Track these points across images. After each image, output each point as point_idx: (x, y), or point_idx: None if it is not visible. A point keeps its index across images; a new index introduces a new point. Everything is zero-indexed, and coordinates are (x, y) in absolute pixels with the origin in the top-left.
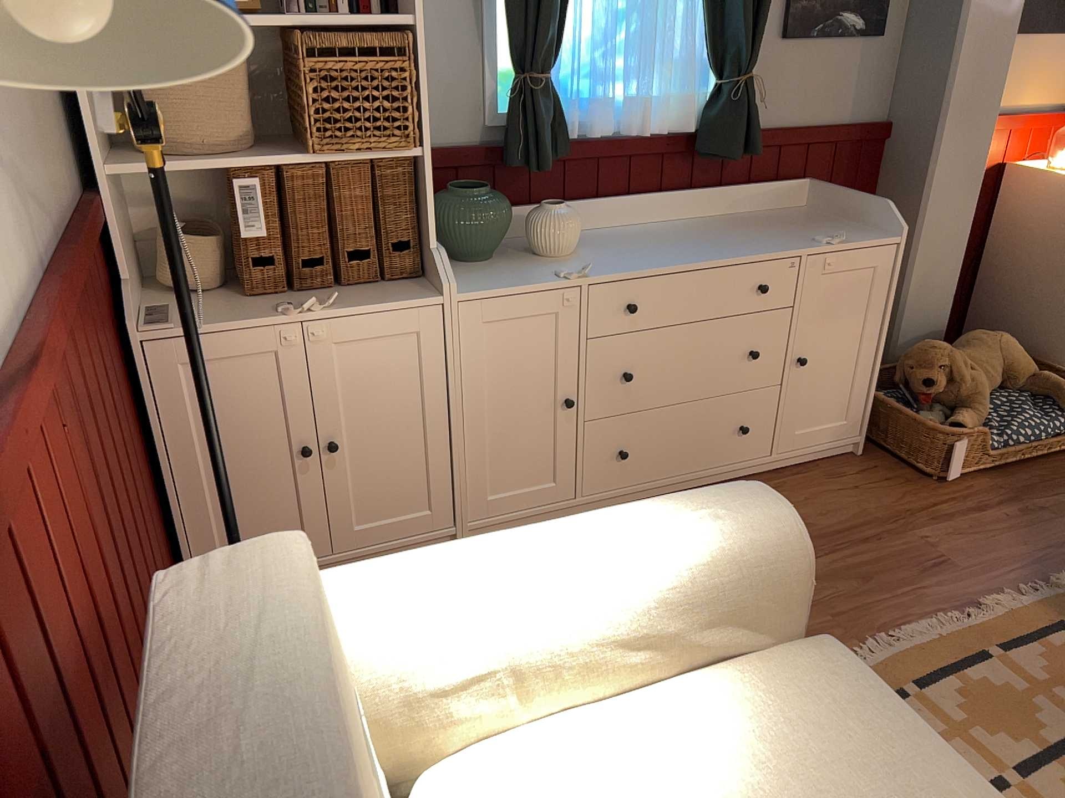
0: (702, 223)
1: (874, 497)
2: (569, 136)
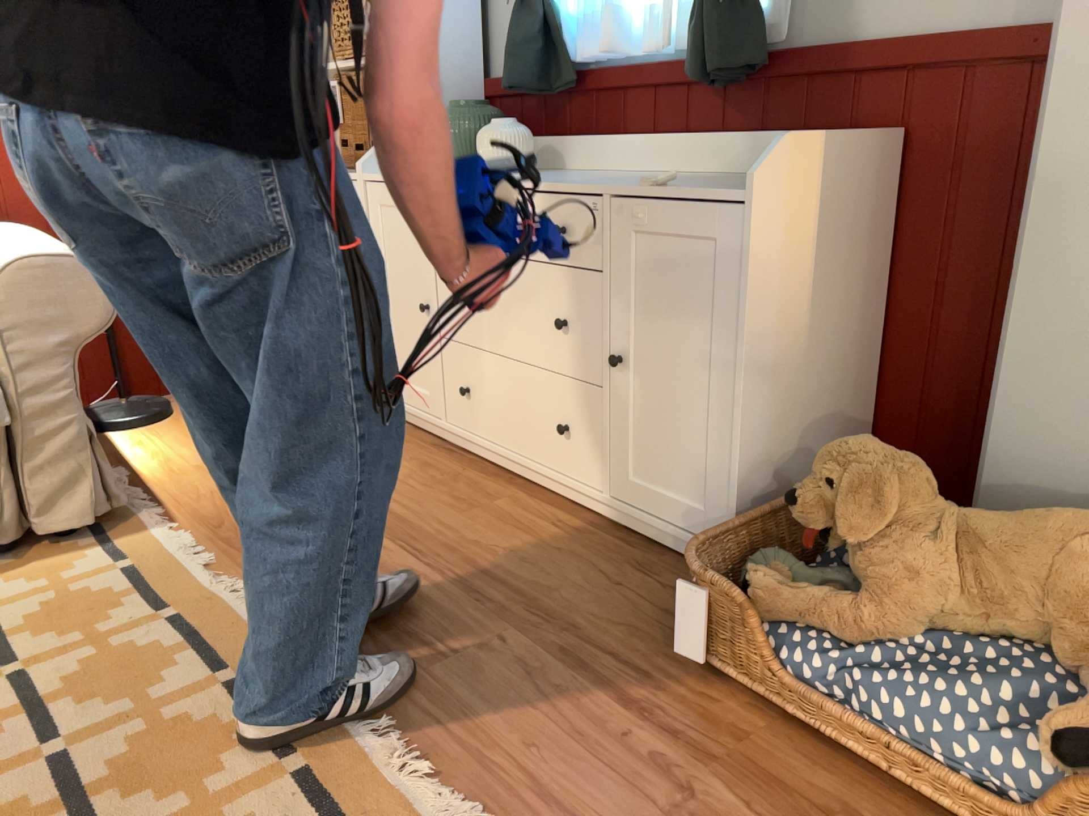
0: (690, 176)
1: (600, 597)
2: (569, 61)
